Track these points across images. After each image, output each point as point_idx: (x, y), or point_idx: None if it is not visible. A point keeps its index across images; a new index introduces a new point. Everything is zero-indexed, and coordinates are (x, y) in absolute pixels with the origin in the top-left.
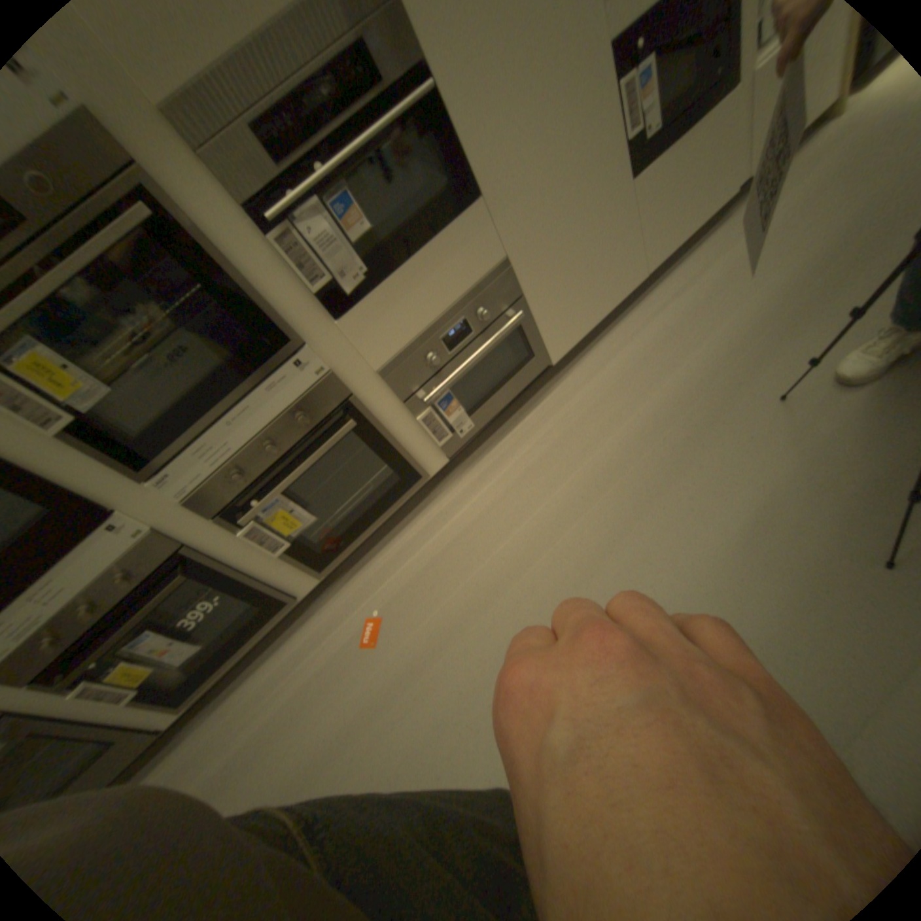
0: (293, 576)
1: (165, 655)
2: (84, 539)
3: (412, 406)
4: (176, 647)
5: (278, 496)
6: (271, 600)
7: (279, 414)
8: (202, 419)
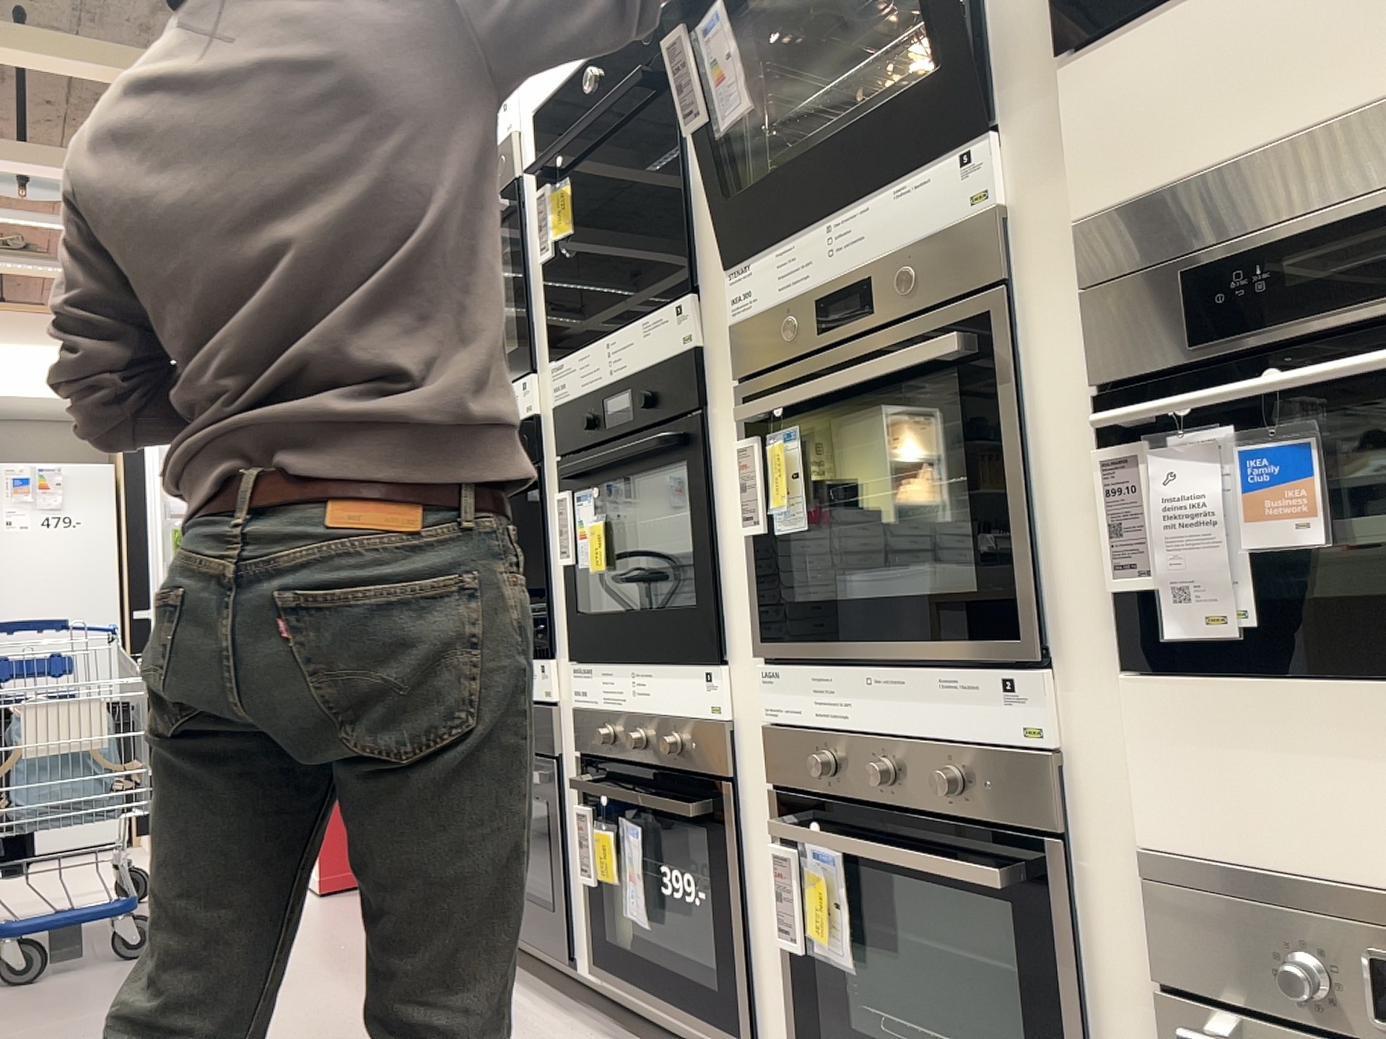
0: (780, 1013)
1: (632, 882)
2: (689, 663)
3: (1170, 1019)
4: (639, 888)
5: (827, 850)
6: (735, 998)
7: (932, 738)
8: (848, 643)
